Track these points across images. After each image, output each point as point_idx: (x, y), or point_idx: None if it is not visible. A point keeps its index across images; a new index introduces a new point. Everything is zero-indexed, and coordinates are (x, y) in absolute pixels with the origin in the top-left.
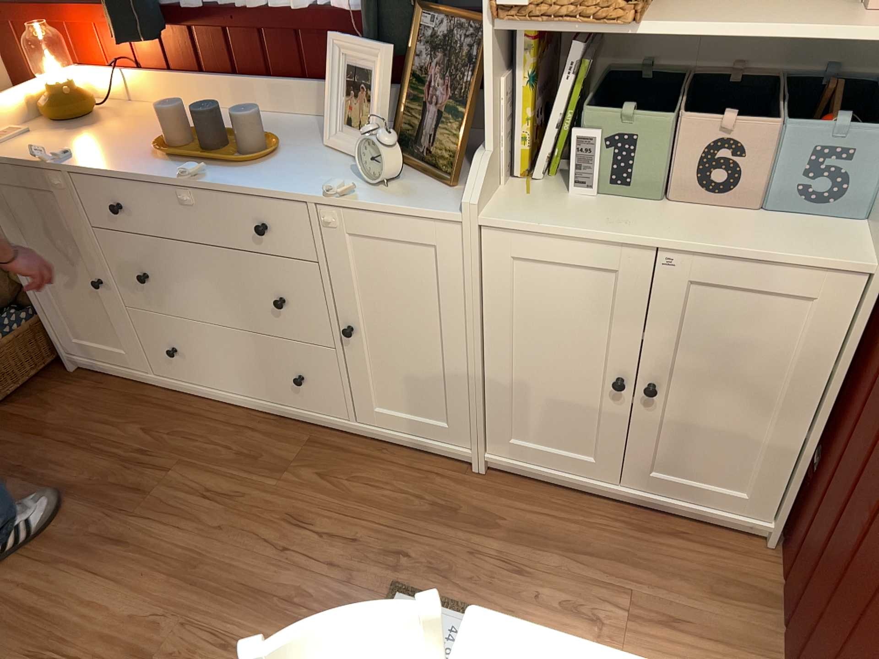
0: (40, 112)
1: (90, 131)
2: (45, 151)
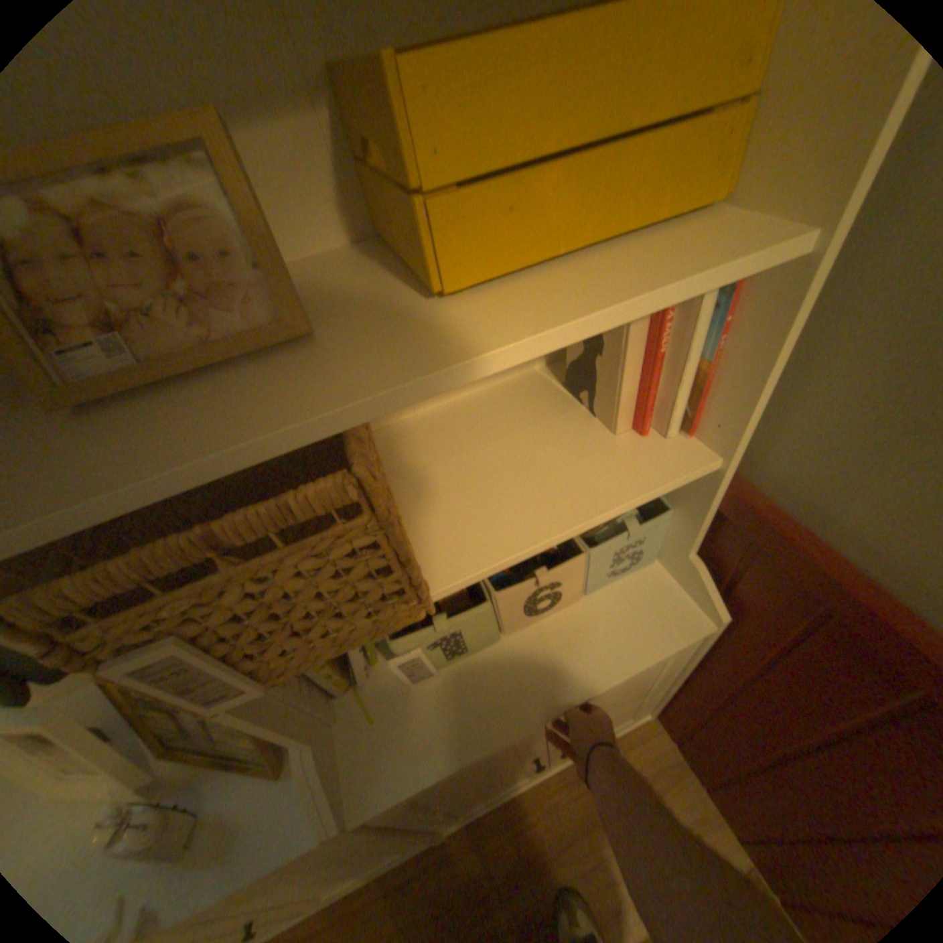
0: None
1: None
2: None
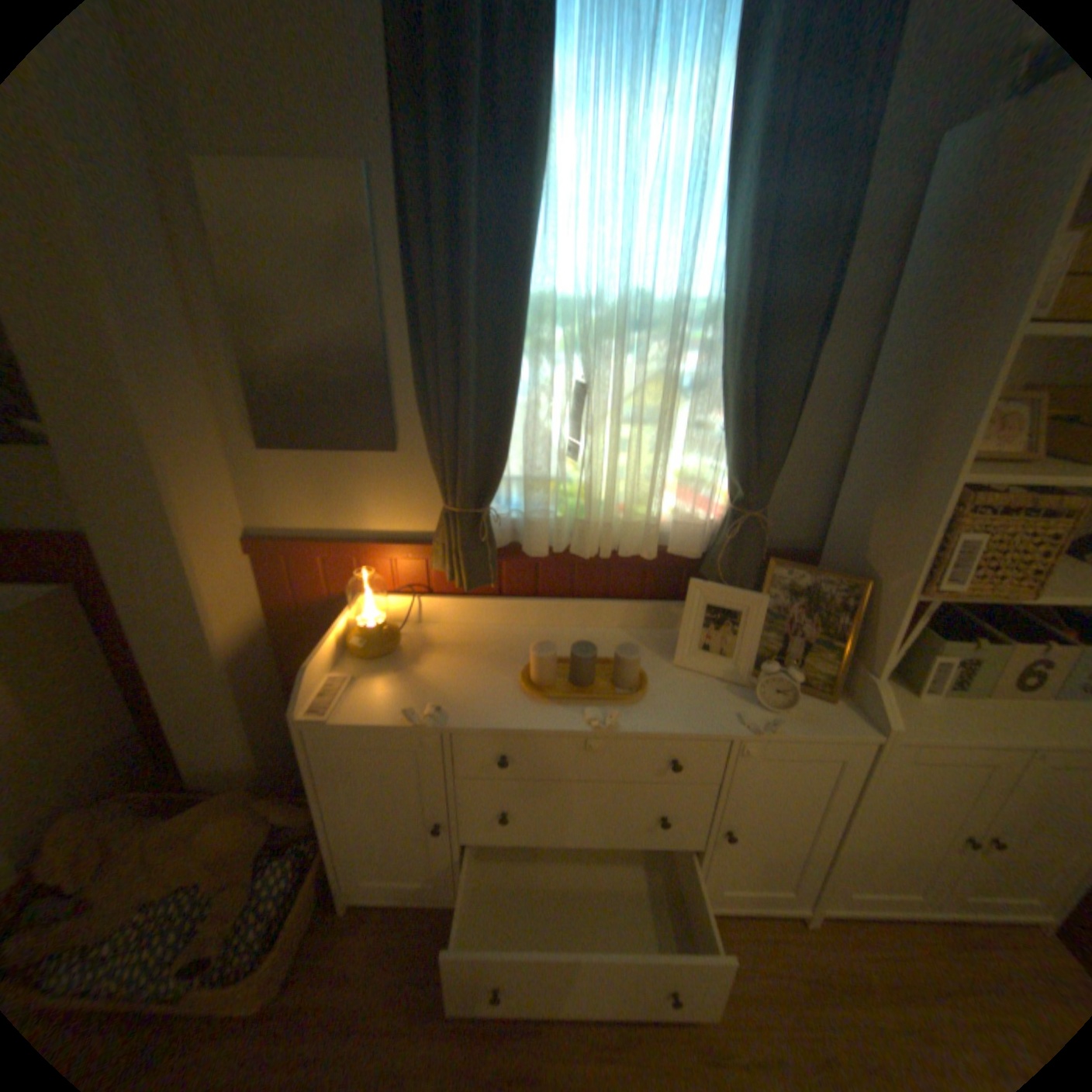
0: (354, 654)
1: (419, 670)
2: (410, 711)
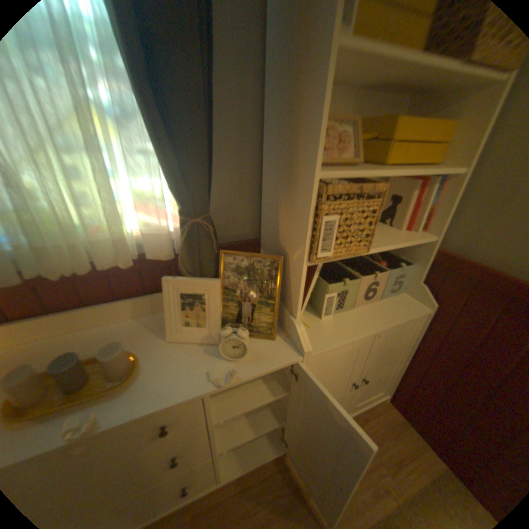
0: None
1: None
2: None
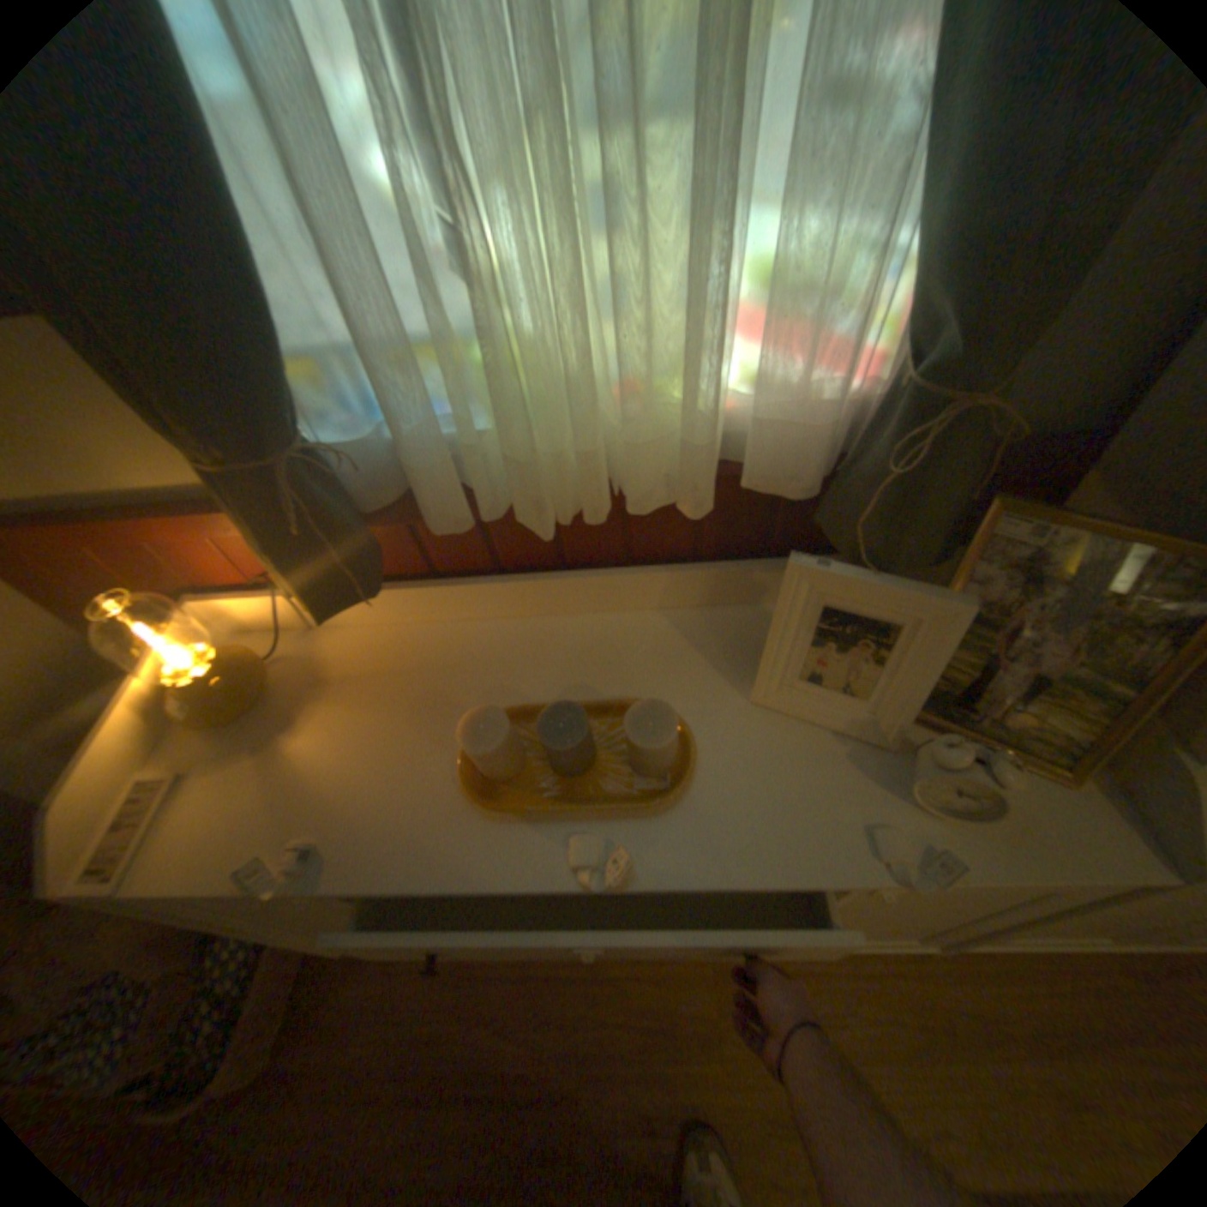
0: (176, 729)
1: (295, 744)
2: (256, 860)
